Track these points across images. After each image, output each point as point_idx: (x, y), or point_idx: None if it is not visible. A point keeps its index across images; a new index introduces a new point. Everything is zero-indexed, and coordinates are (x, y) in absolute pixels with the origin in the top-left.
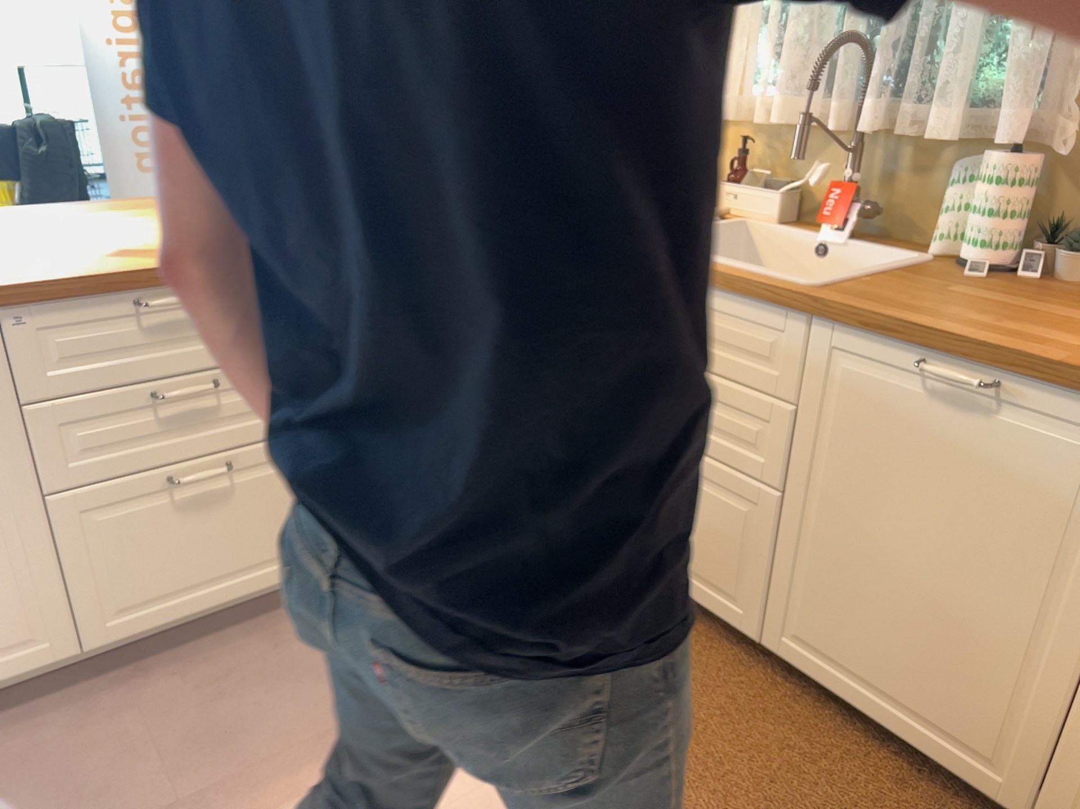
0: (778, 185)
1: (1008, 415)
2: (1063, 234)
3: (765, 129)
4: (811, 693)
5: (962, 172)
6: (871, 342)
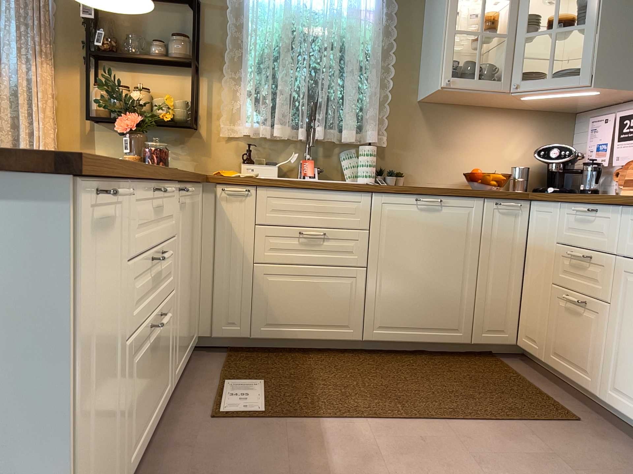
0: (273, 162)
1: (445, 208)
2: (383, 171)
3: (254, 140)
4: (381, 354)
5: (347, 153)
6: (398, 197)
